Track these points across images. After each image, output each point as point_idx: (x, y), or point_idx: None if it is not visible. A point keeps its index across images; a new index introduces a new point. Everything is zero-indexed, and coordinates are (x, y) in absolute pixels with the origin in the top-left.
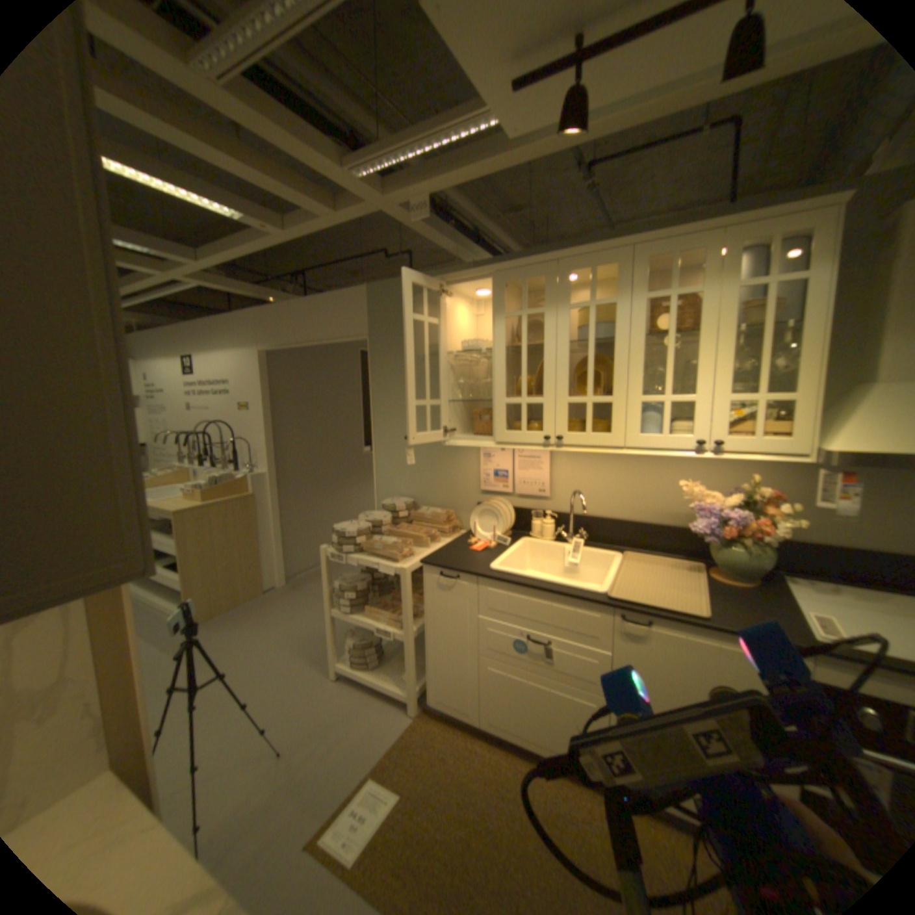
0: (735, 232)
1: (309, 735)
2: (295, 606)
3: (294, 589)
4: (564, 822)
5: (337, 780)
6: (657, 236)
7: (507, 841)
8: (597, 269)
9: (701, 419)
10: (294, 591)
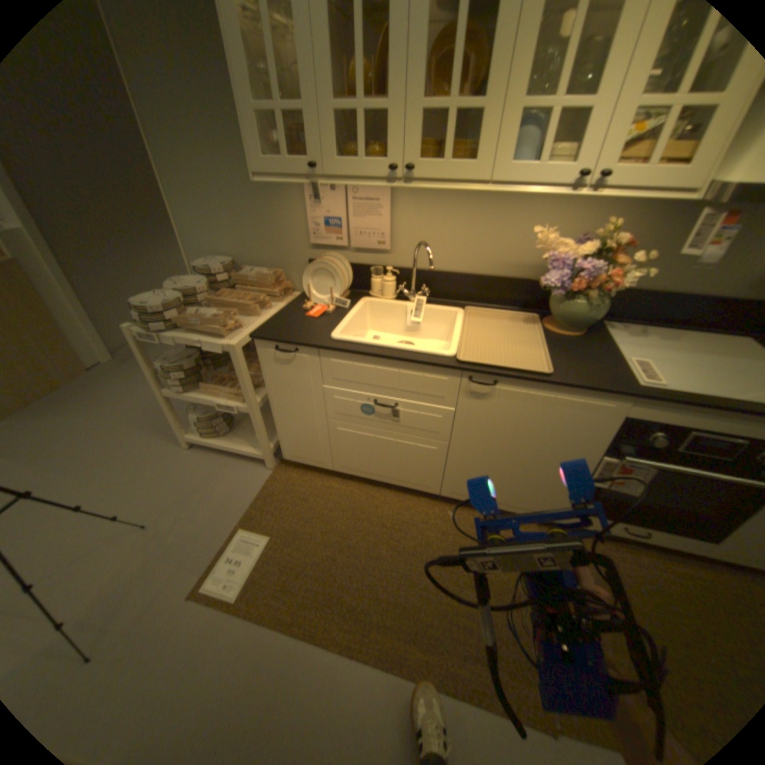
0: None
1: (171, 502)
2: (128, 380)
3: (123, 362)
4: (407, 525)
5: (207, 535)
6: None
7: (364, 549)
8: None
9: (592, 135)
10: (123, 364)
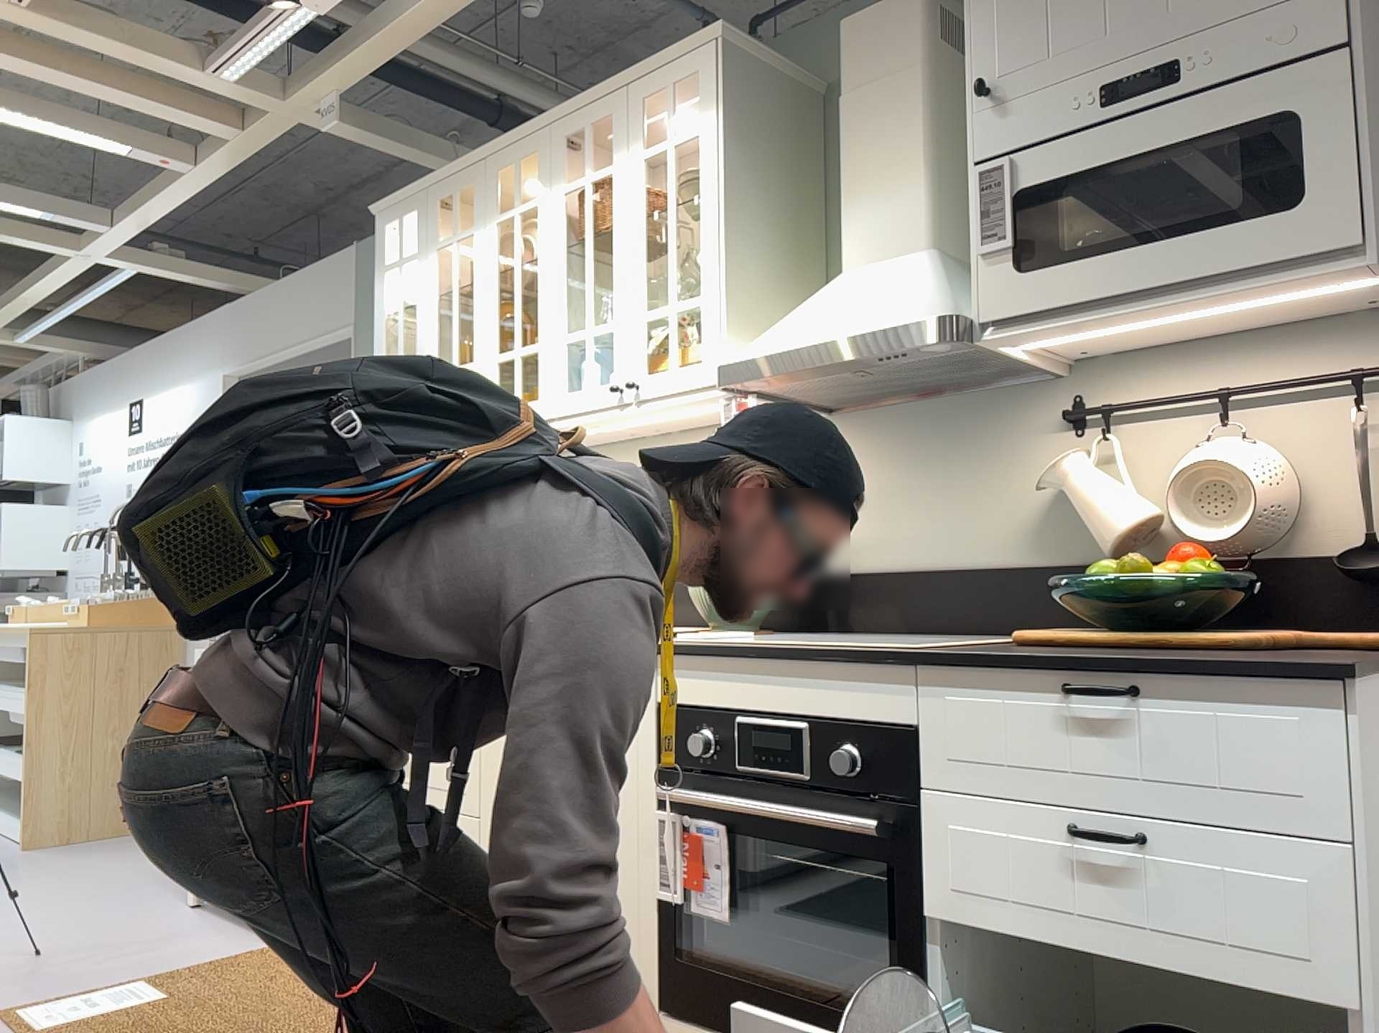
0: (635, 91)
1: (101, 943)
2: None
3: None
4: None
5: (98, 977)
6: (568, 109)
7: None
8: (520, 164)
9: (618, 352)
10: None
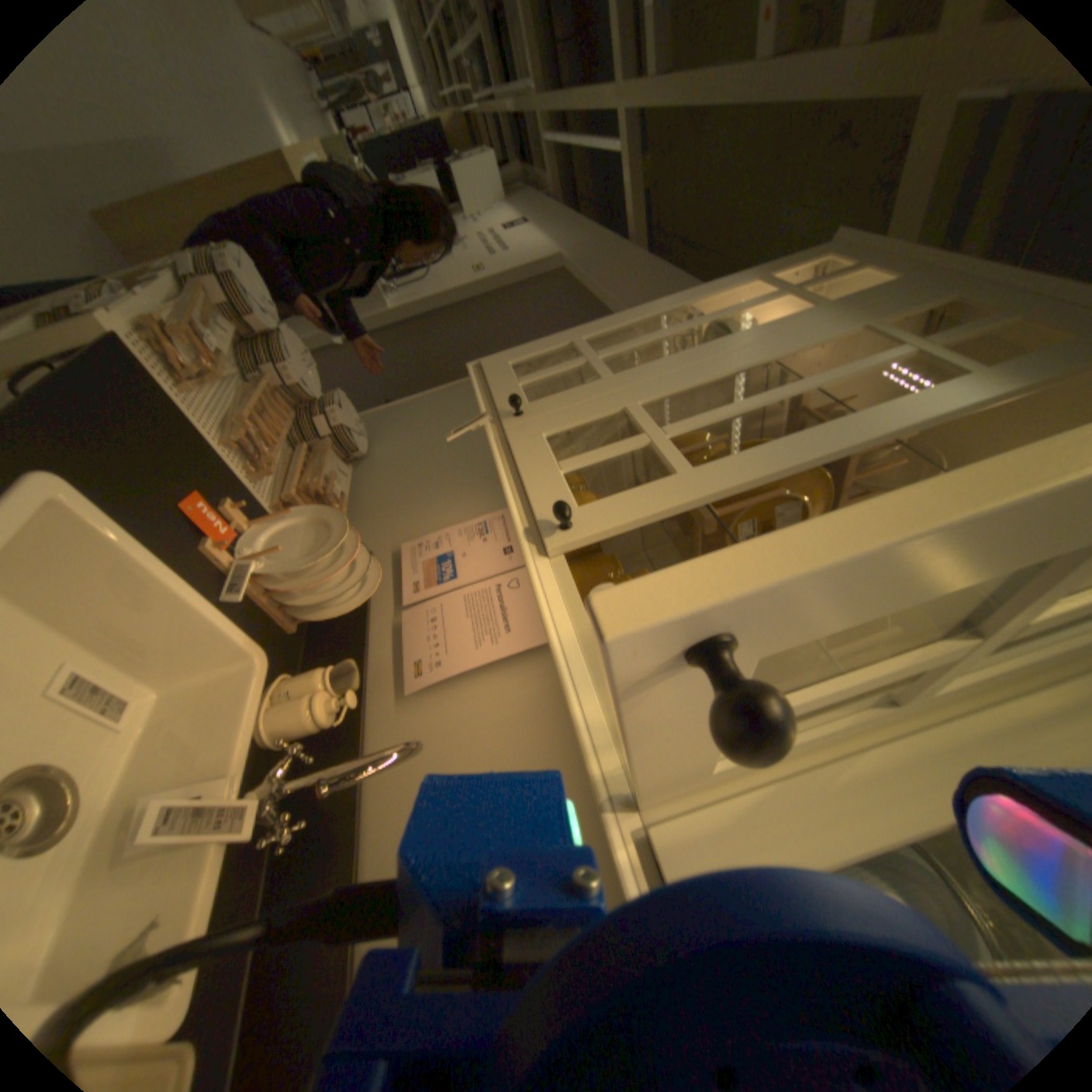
0: None
1: None
2: None
3: None
4: None
5: None
6: None
7: None
8: None
9: None
10: None
